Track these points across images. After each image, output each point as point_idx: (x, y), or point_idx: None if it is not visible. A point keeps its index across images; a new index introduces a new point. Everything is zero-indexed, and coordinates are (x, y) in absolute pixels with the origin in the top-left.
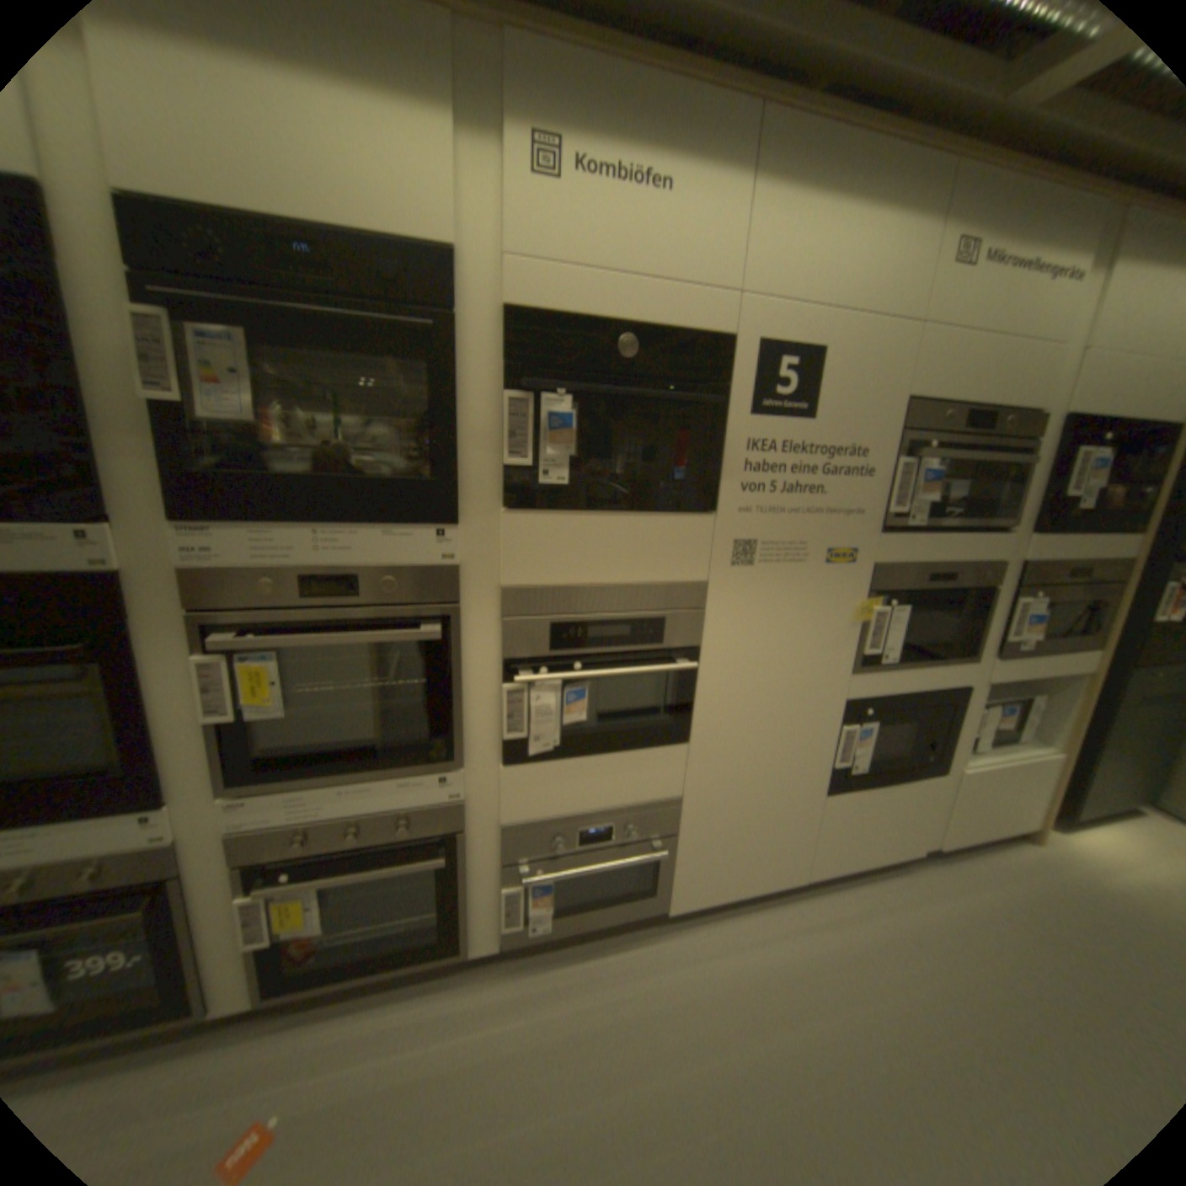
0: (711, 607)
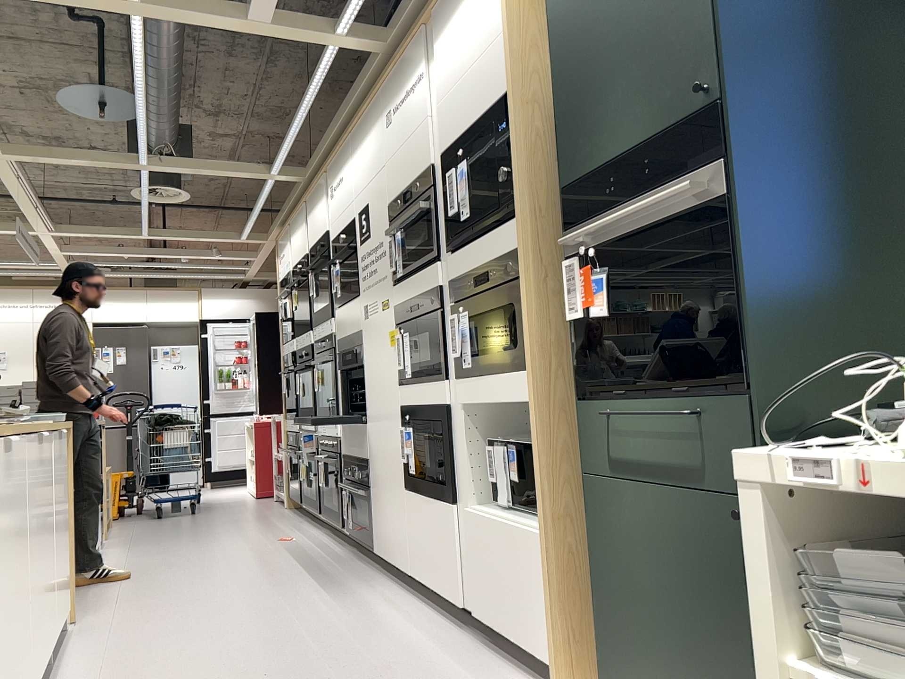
0: (362, 343)
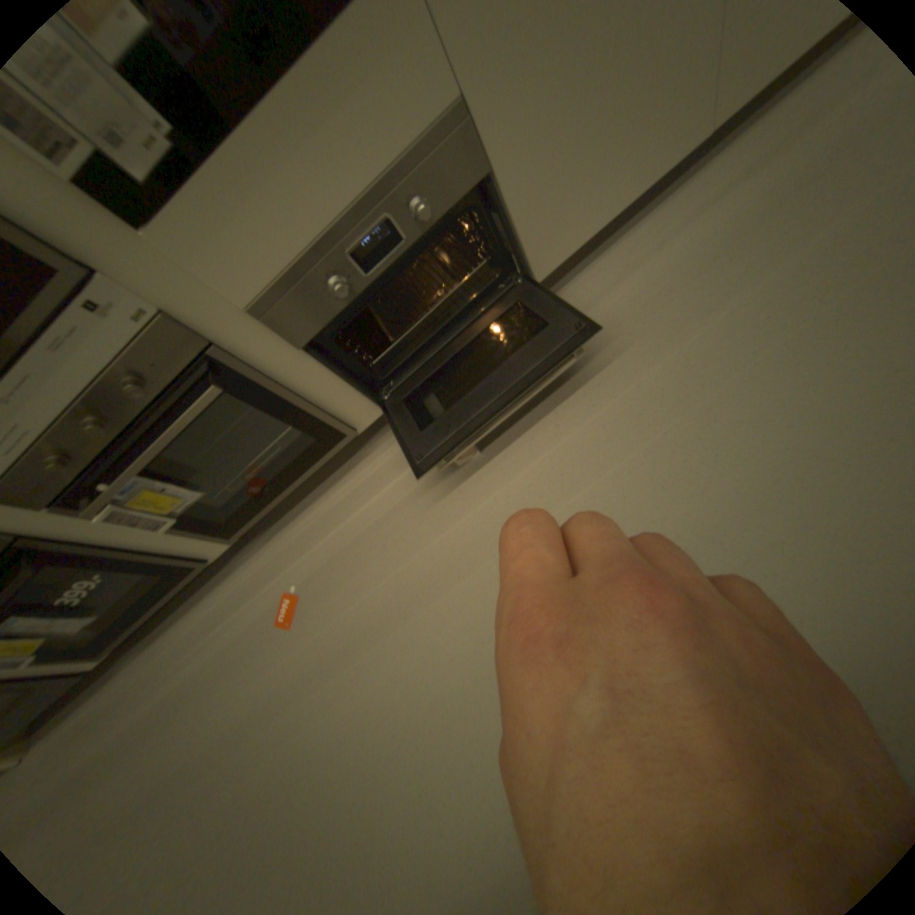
0: None
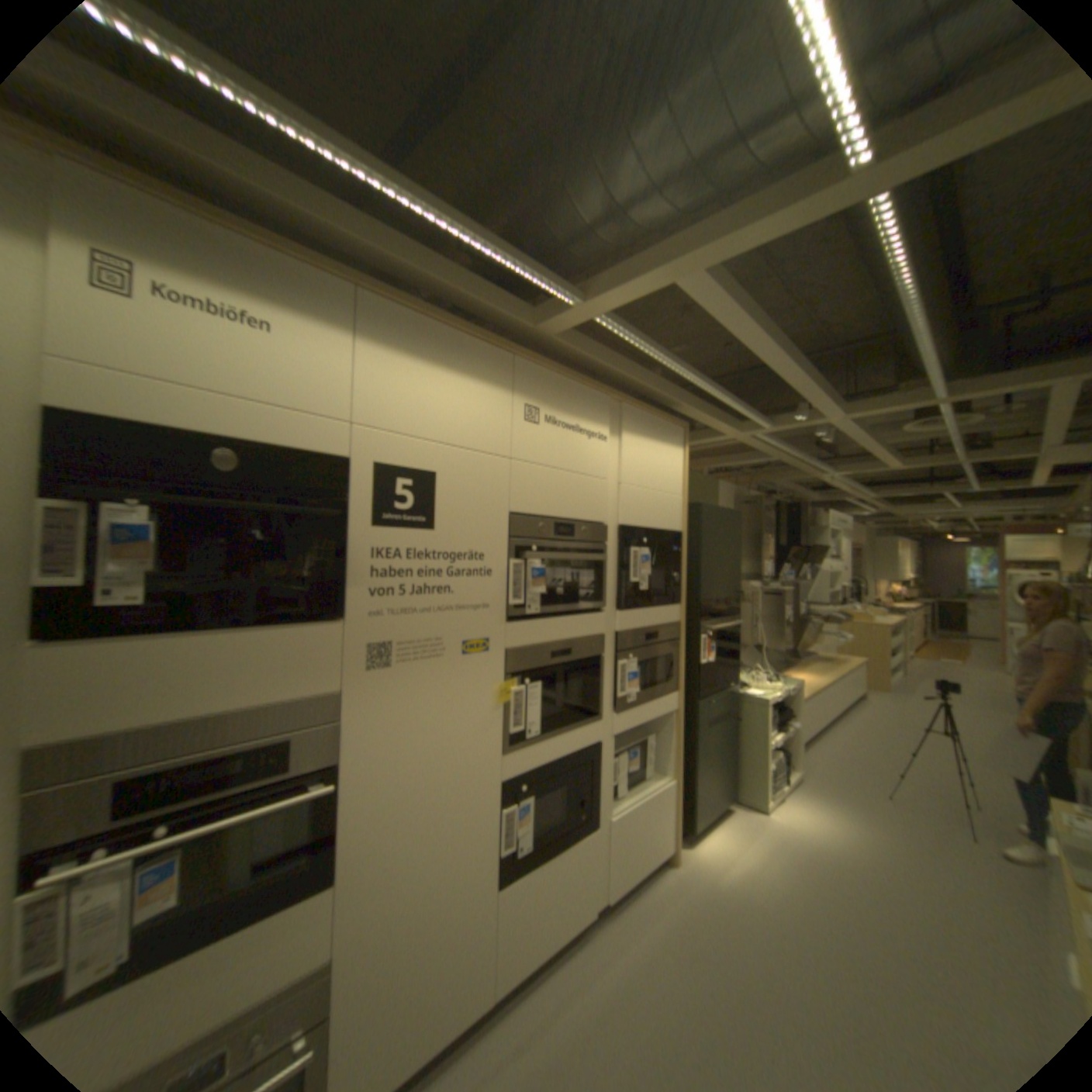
0: (348, 718)
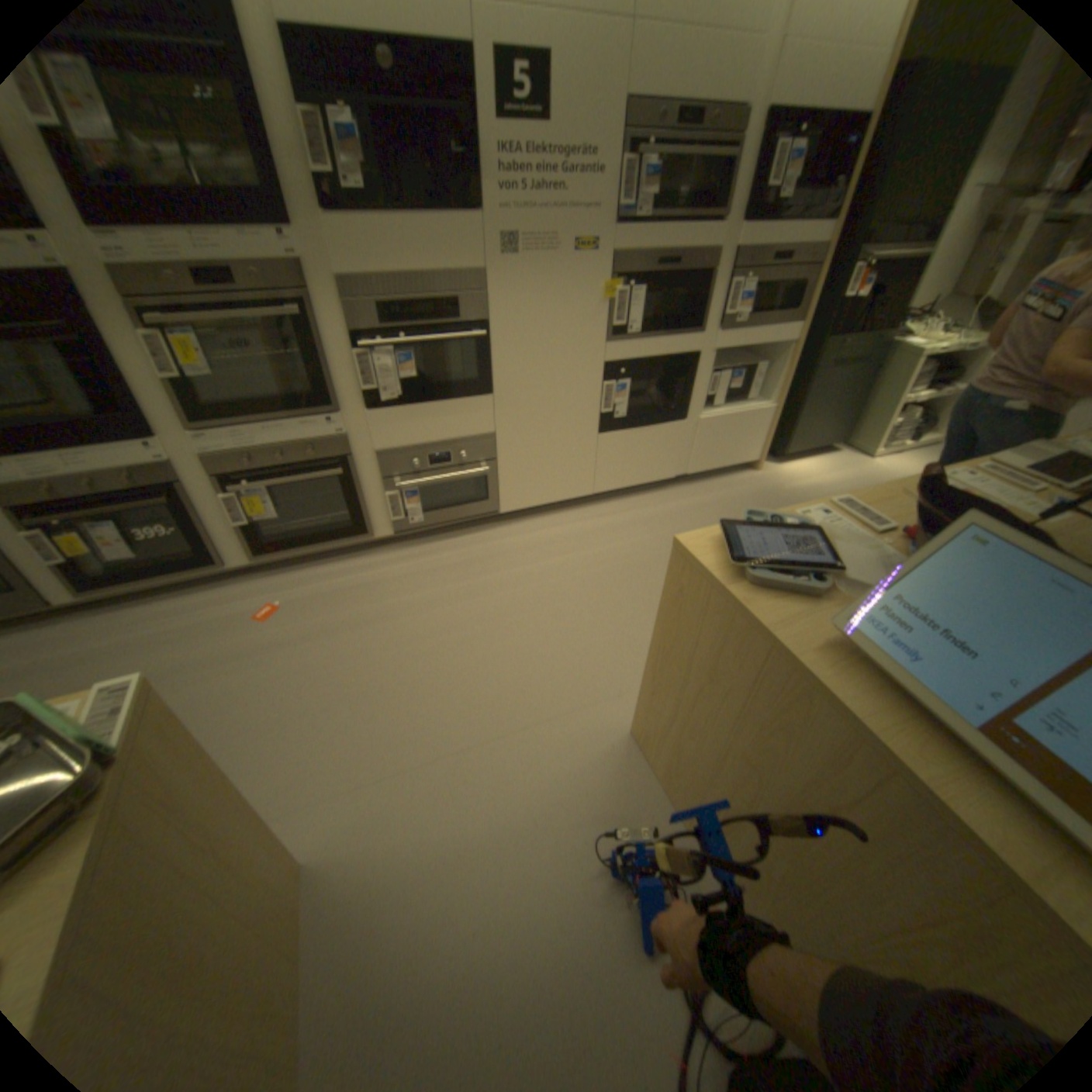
0: (490, 289)
